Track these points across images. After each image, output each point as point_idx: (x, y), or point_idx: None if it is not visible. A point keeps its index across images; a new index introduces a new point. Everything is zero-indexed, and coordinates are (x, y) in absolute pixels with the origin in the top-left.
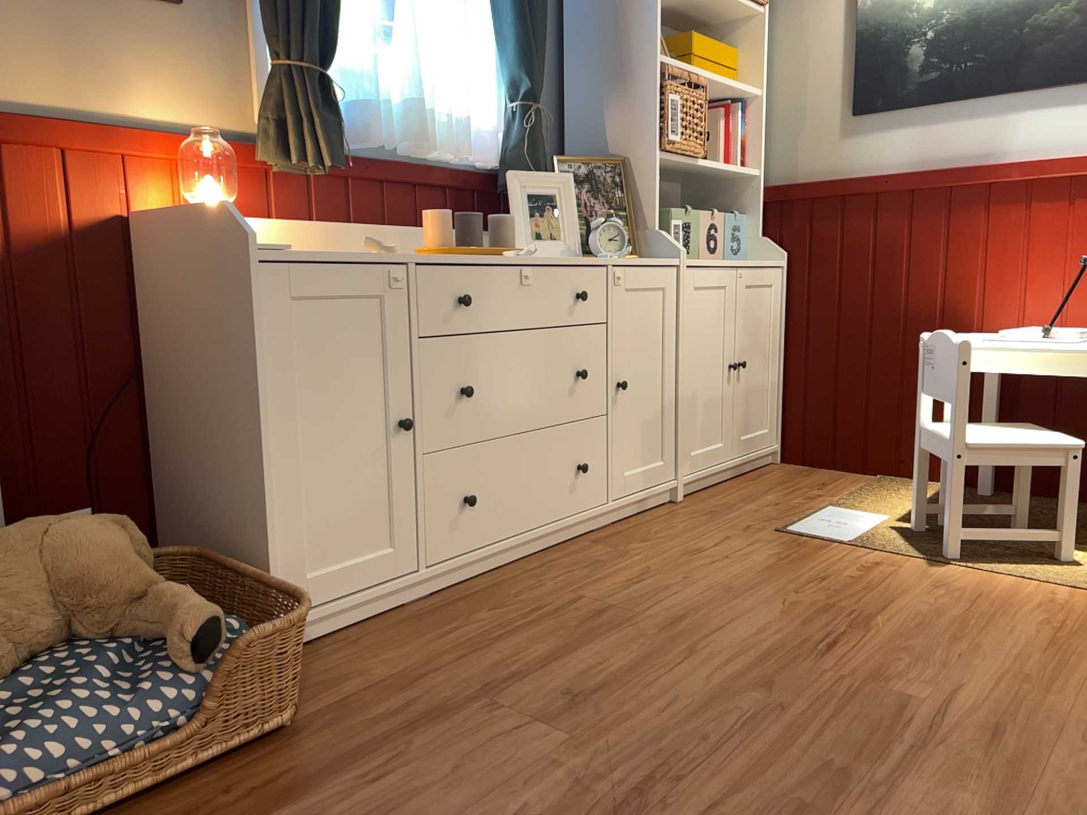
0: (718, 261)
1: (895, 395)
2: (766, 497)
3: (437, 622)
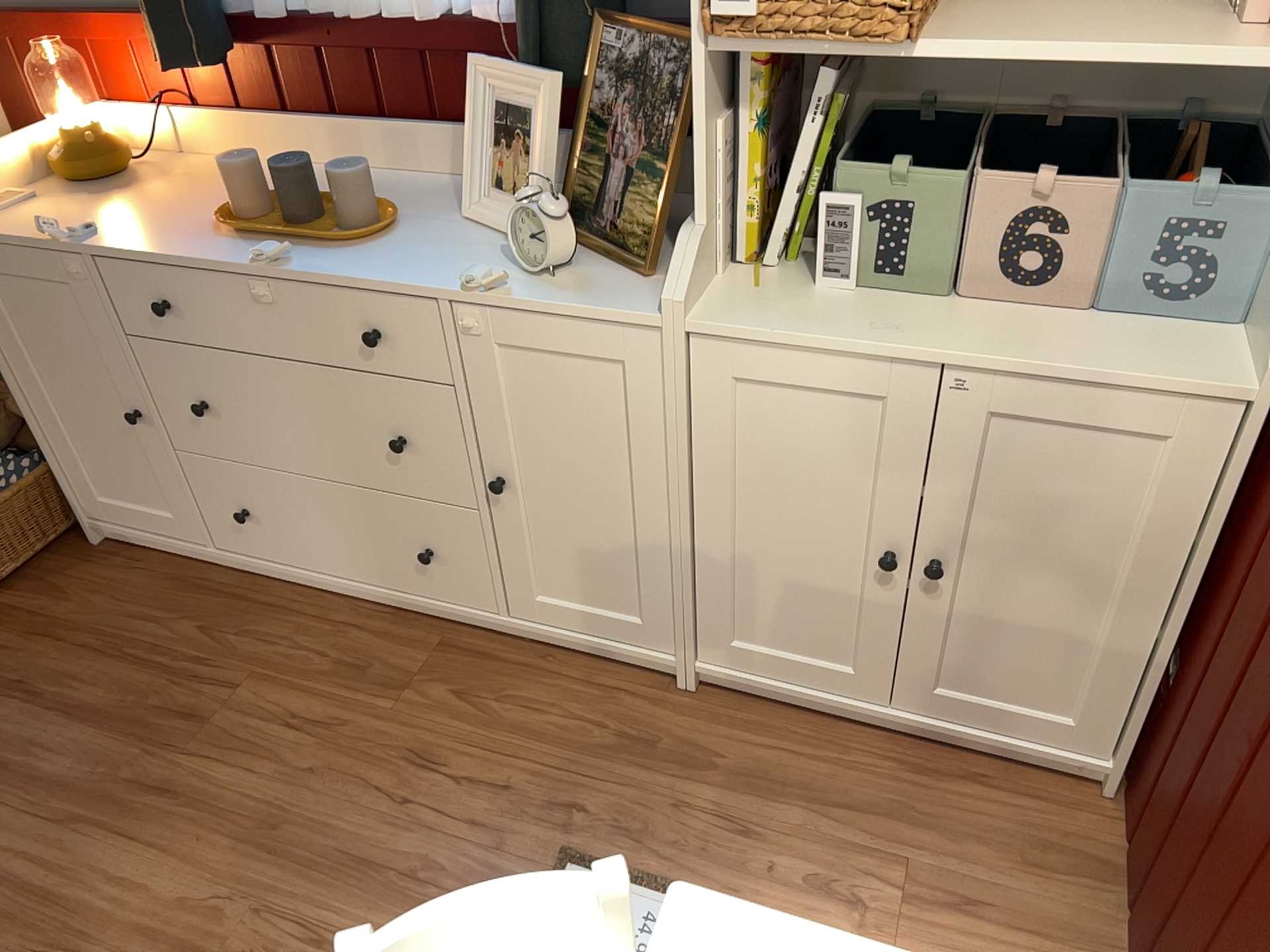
0: (952, 327)
1: (1191, 939)
2: (783, 804)
3: (184, 599)
